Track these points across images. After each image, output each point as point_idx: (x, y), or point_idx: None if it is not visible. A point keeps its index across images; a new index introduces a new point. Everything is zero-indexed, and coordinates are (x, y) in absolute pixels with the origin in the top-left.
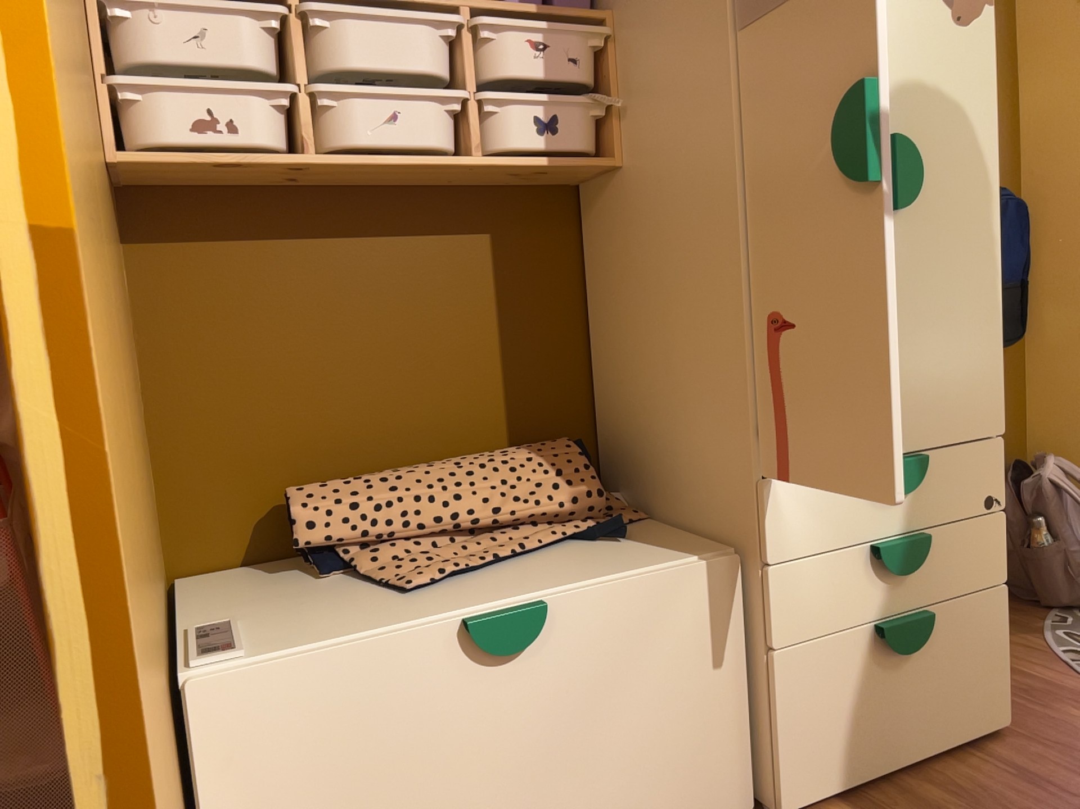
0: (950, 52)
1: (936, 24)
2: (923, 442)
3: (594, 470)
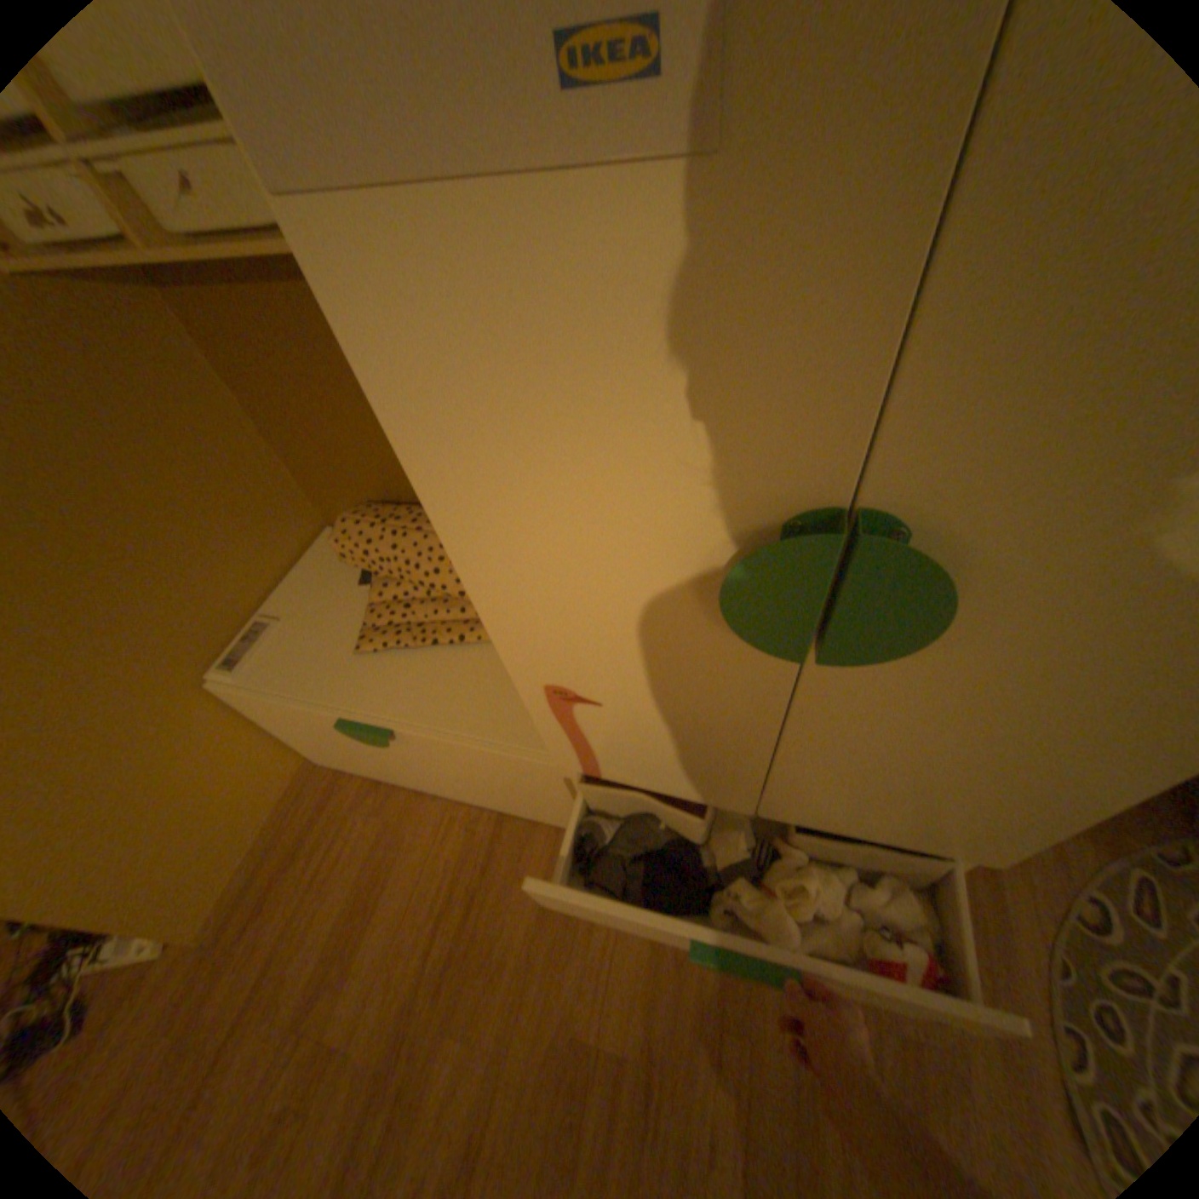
0: None
1: None
2: (809, 823)
3: None
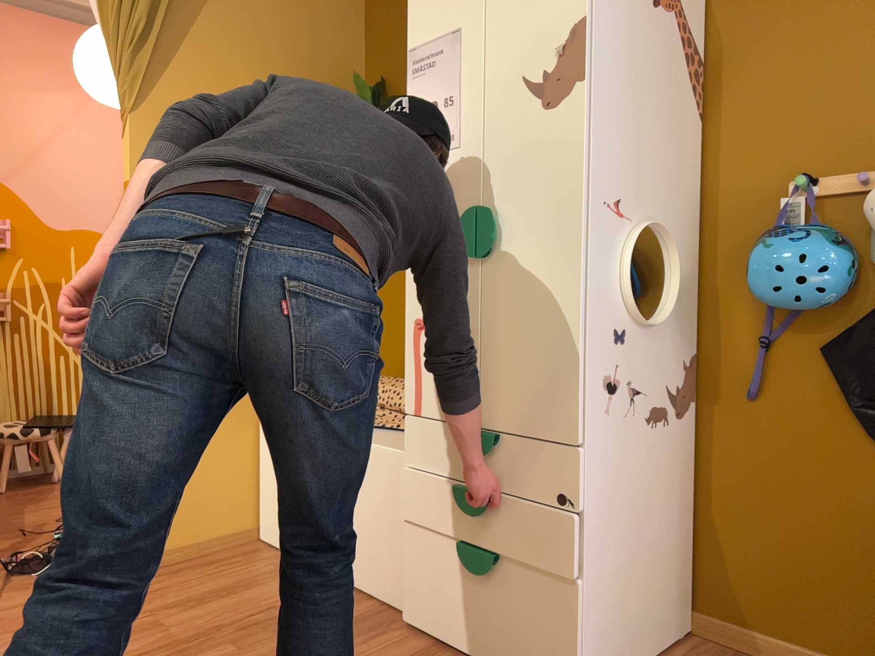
0: (539, 131)
1: (527, 114)
2: (500, 426)
3: None
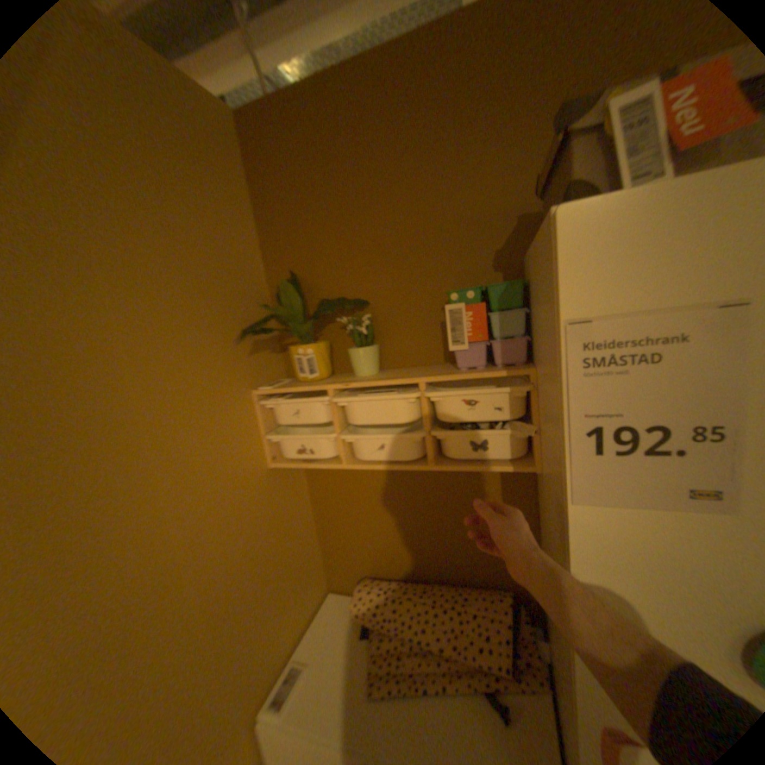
0: None
1: None
2: None
3: (511, 645)
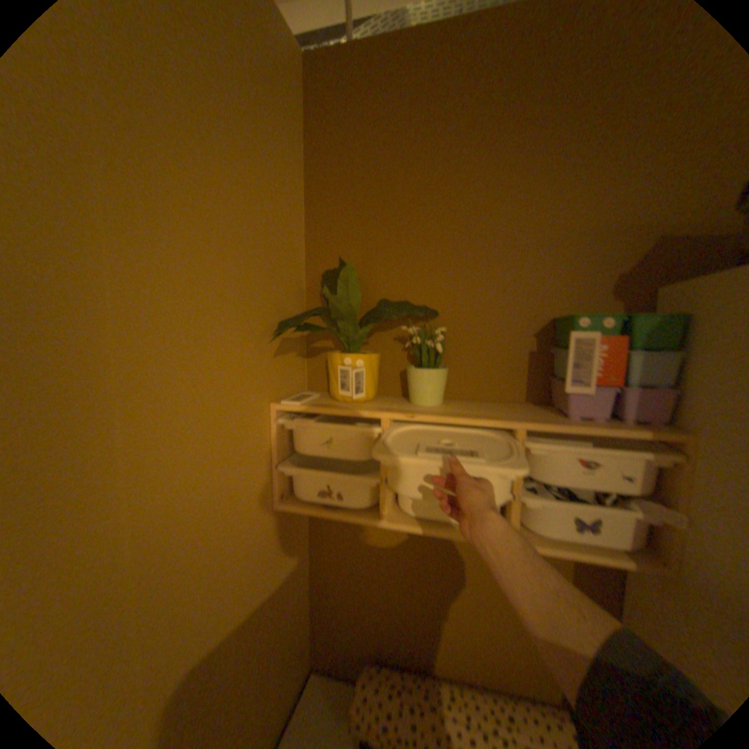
0: None
1: None
2: None
3: None
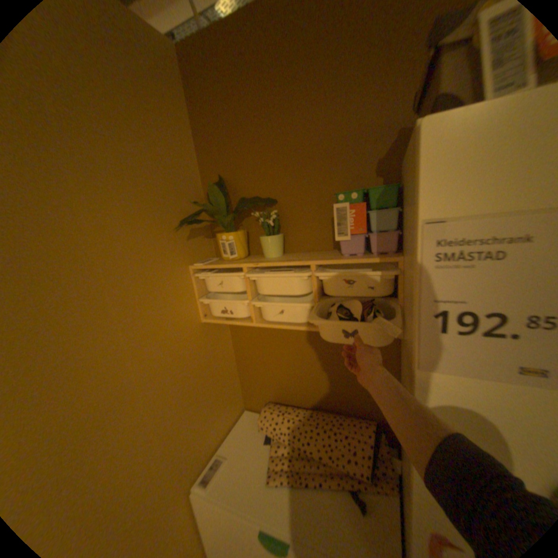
0: None
1: None
2: None
3: (371, 460)
